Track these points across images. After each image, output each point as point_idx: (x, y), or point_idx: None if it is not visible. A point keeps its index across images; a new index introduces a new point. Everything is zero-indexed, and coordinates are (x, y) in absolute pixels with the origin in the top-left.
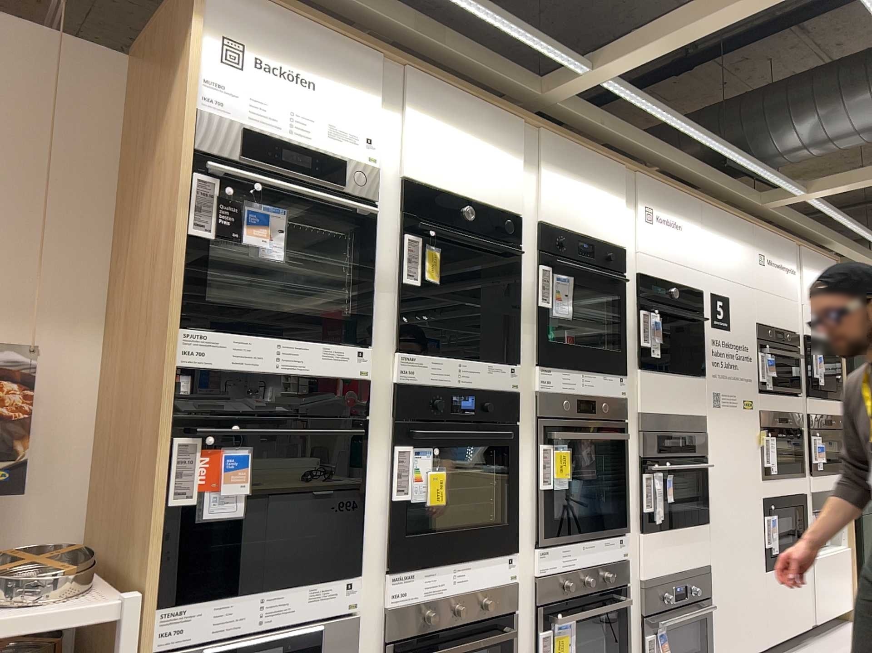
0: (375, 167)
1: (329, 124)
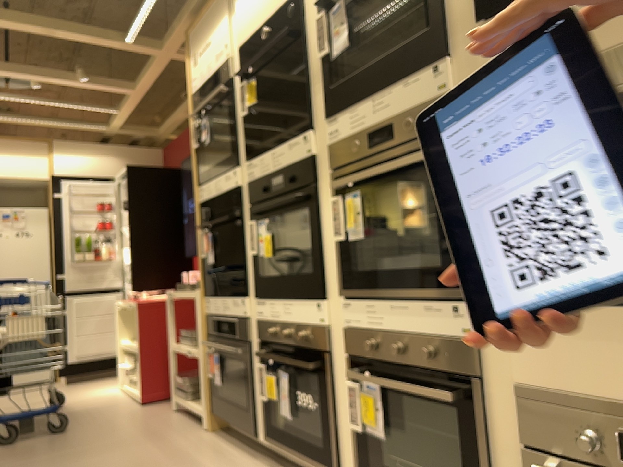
0: (227, 56)
1: (213, 54)
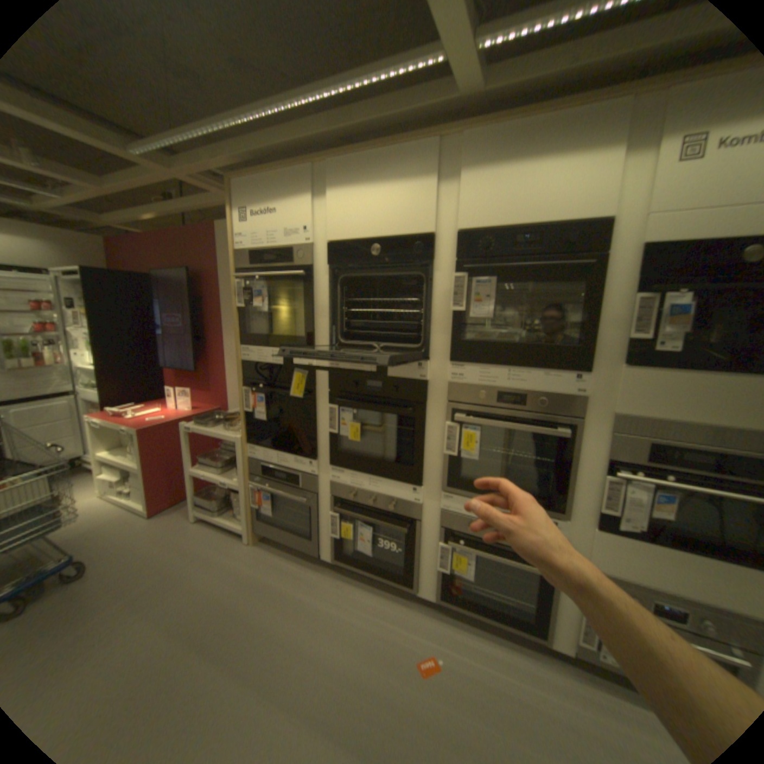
0: (307, 242)
1: (280, 226)
